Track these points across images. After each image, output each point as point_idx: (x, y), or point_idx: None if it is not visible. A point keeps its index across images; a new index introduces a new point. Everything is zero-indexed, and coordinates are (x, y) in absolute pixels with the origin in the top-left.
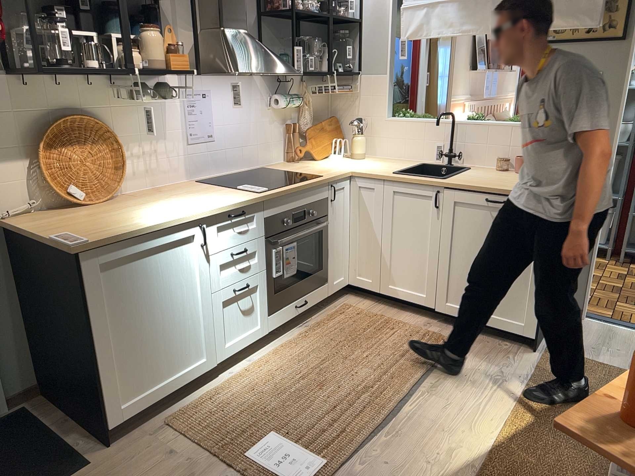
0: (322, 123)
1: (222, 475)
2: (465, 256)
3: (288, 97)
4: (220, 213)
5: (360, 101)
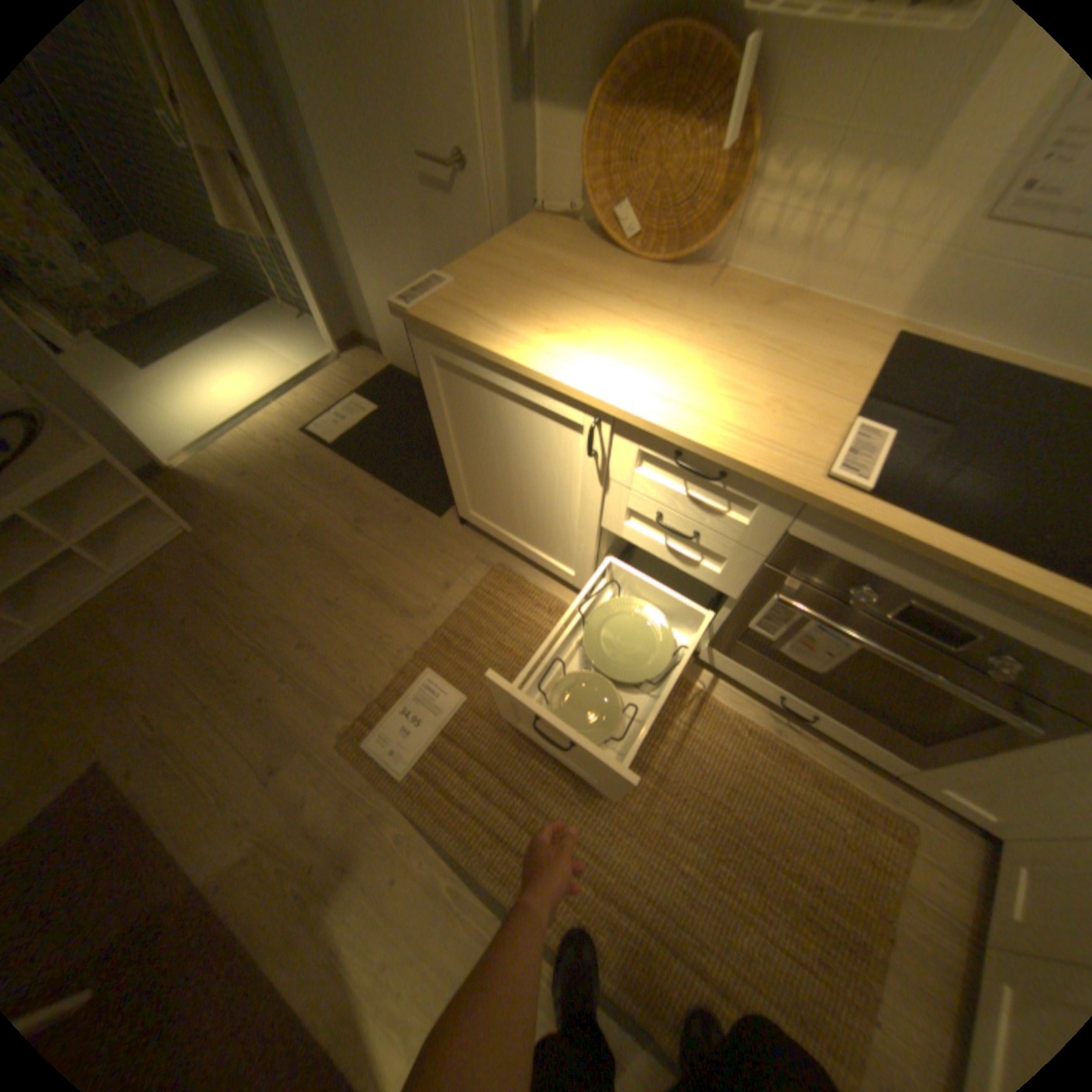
0: None
1: (406, 647)
2: None
3: None
4: (656, 432)
5: None
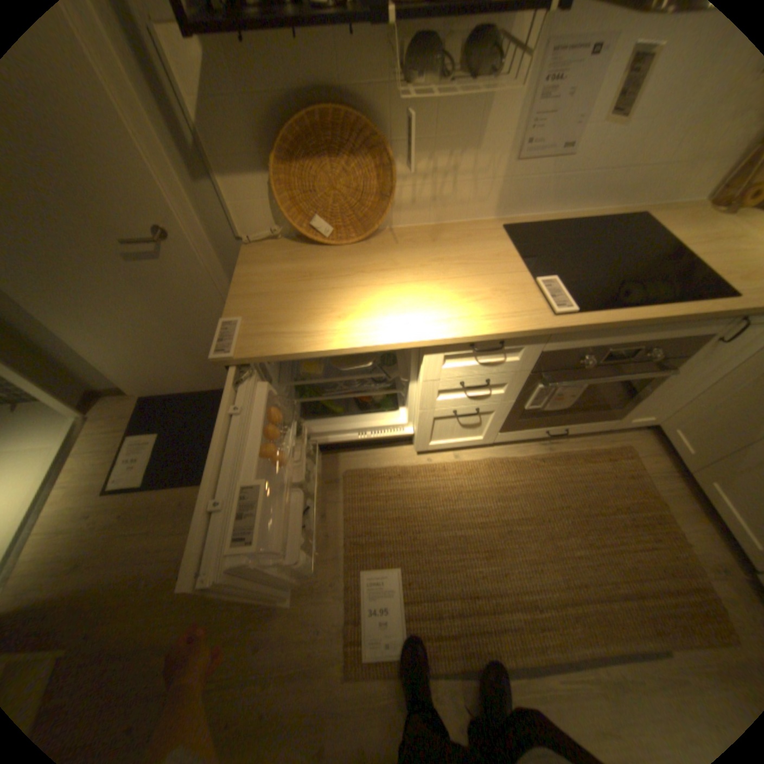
0: None
1: (332, 576)
2: None
3: None
4: (456, 340)
5: None
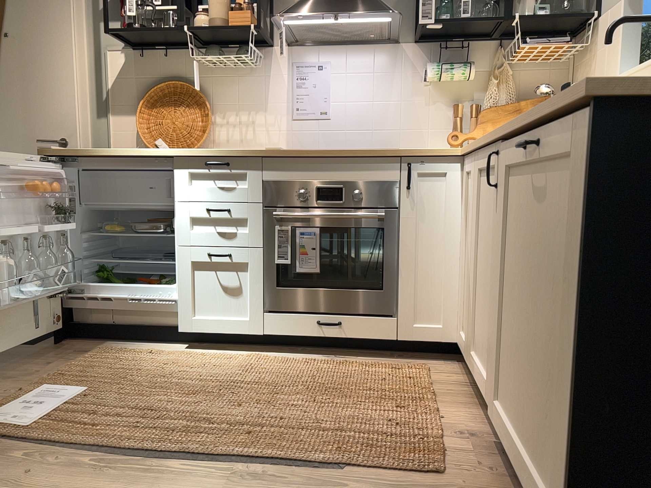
0: (519, 104)
1: (12, 391)
2: (517, 295)
3: (443, 65)
4: (193, 157)
5: (593, 64)
